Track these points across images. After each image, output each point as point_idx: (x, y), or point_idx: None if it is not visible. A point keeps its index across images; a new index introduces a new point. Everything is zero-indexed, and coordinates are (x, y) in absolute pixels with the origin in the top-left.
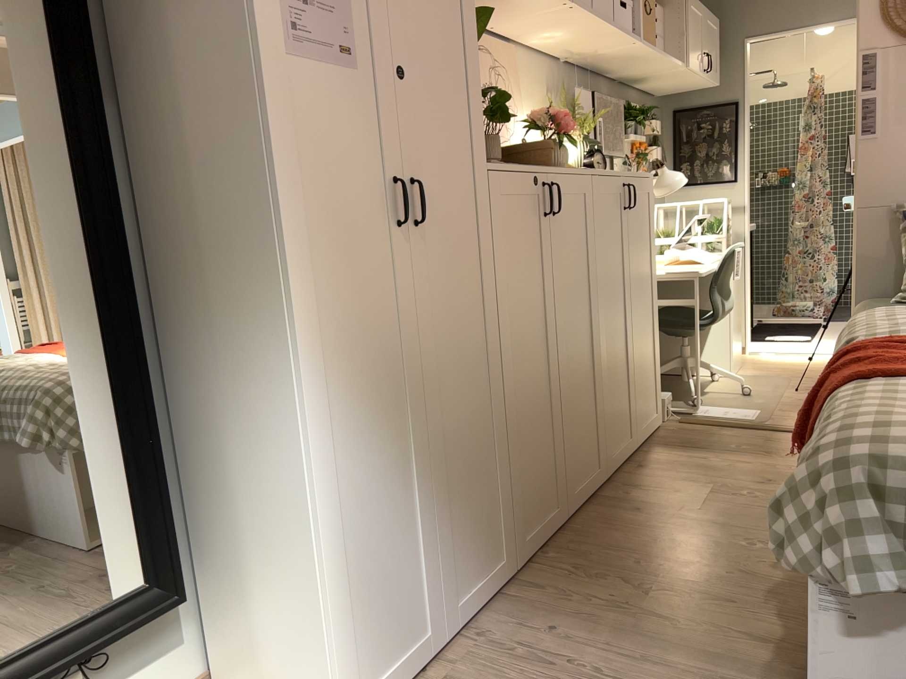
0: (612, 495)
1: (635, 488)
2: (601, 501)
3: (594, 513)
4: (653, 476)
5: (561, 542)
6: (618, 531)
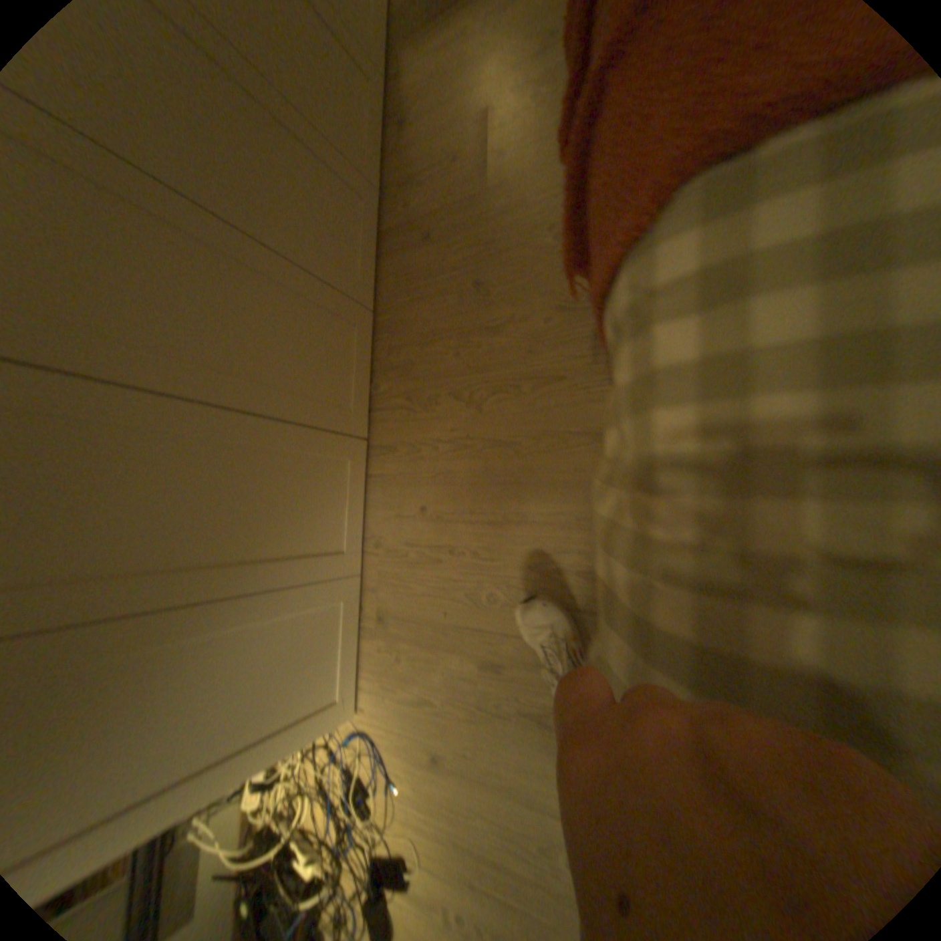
0: (395, 216)
1: (411, 180)
2: (391, 238)
3: (392, 270)
4: (420, 135)
5: (383, 349)
6: (423, 292)
